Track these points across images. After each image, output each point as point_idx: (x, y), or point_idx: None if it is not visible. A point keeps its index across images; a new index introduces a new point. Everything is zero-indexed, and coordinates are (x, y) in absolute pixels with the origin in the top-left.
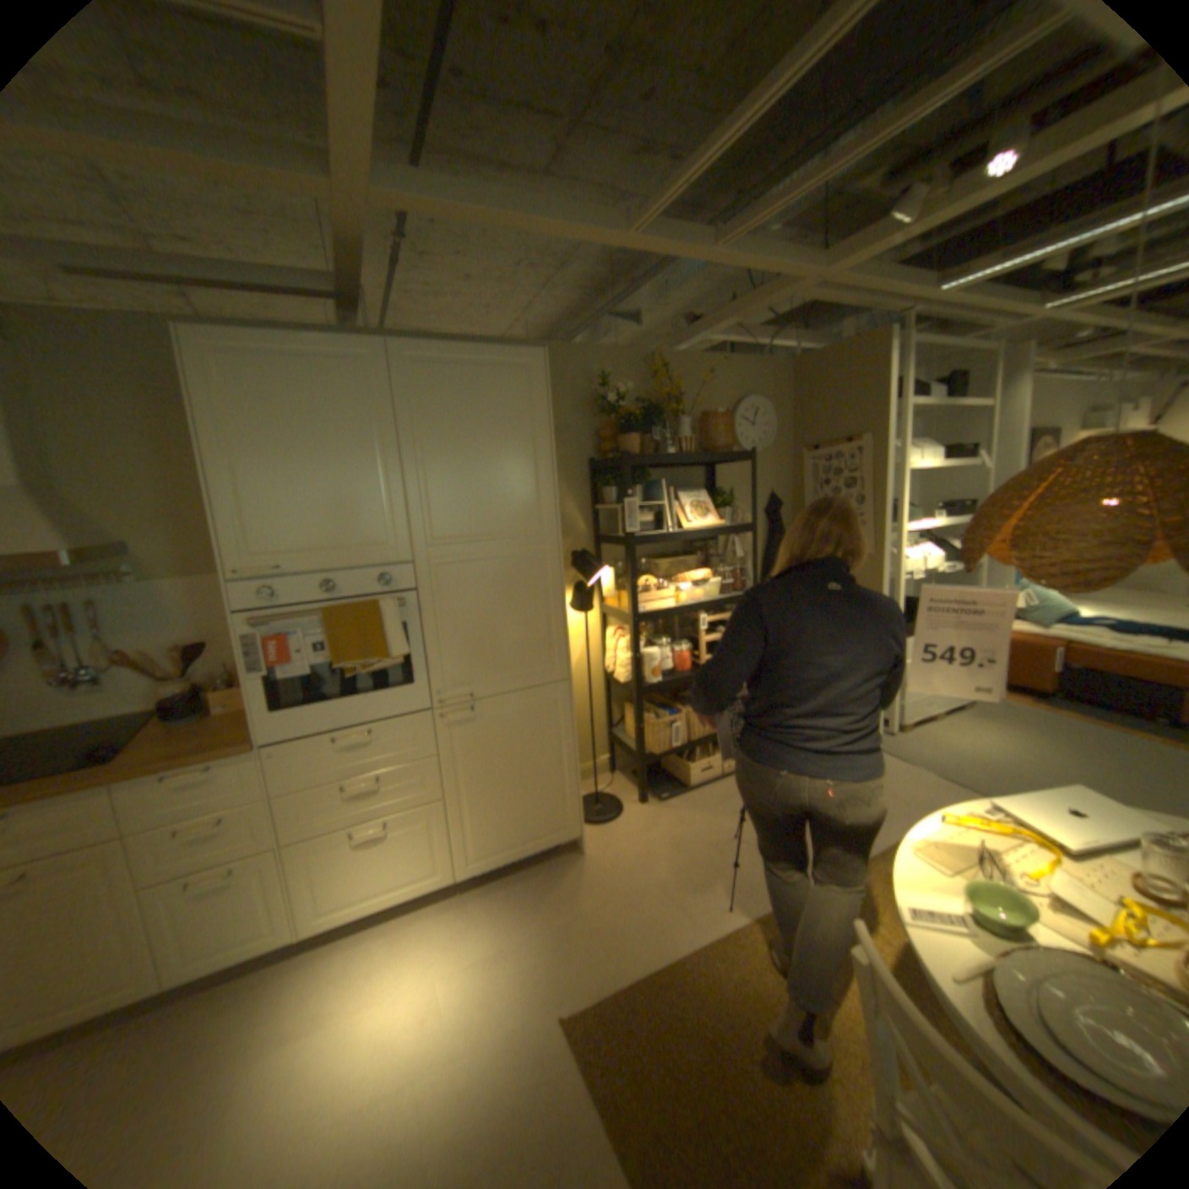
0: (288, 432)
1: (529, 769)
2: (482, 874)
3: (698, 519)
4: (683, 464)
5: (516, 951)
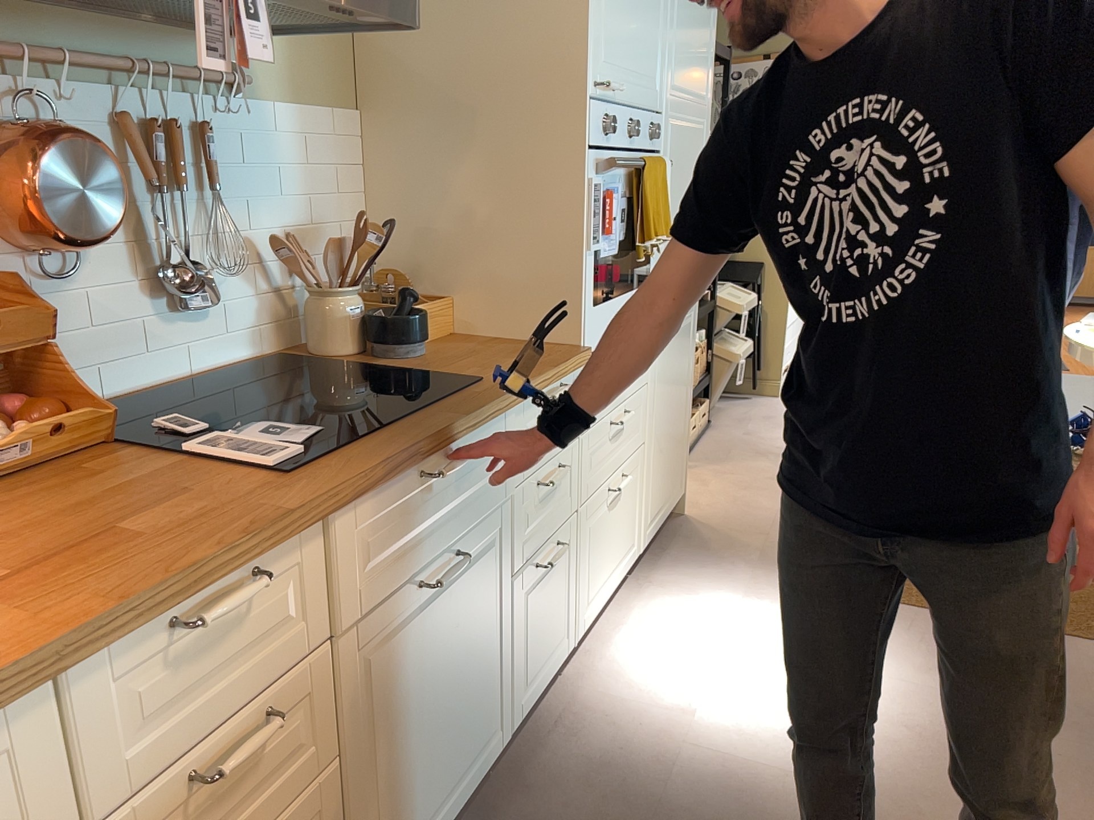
0: None
1: (677, 403)
2: (651, 539)
3: None
4: None
5: (753, 581)
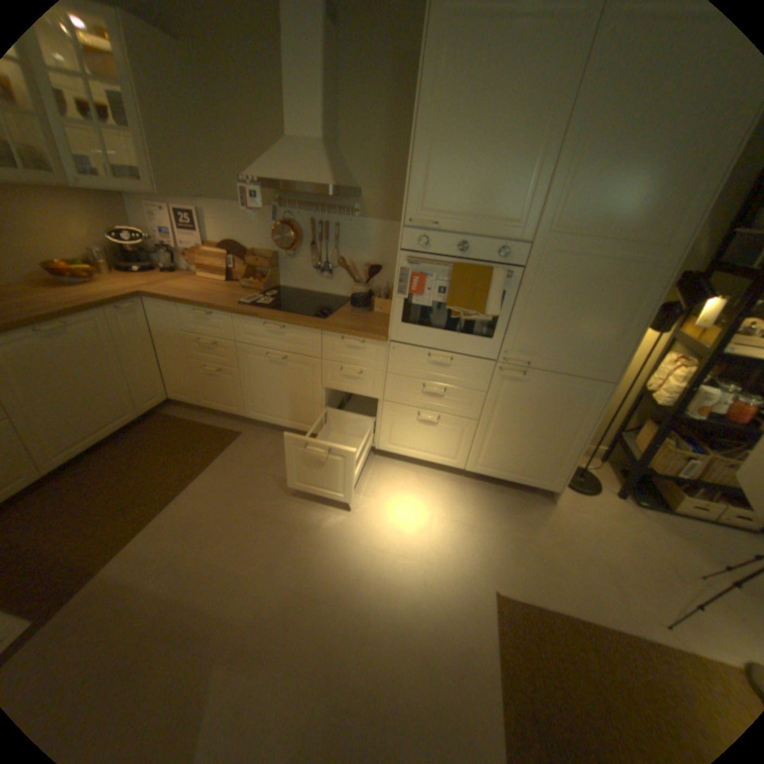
0: (480, 102)
1: (546, 432)
2: (483, 475)
3: None
4: None
5: (486, 532)
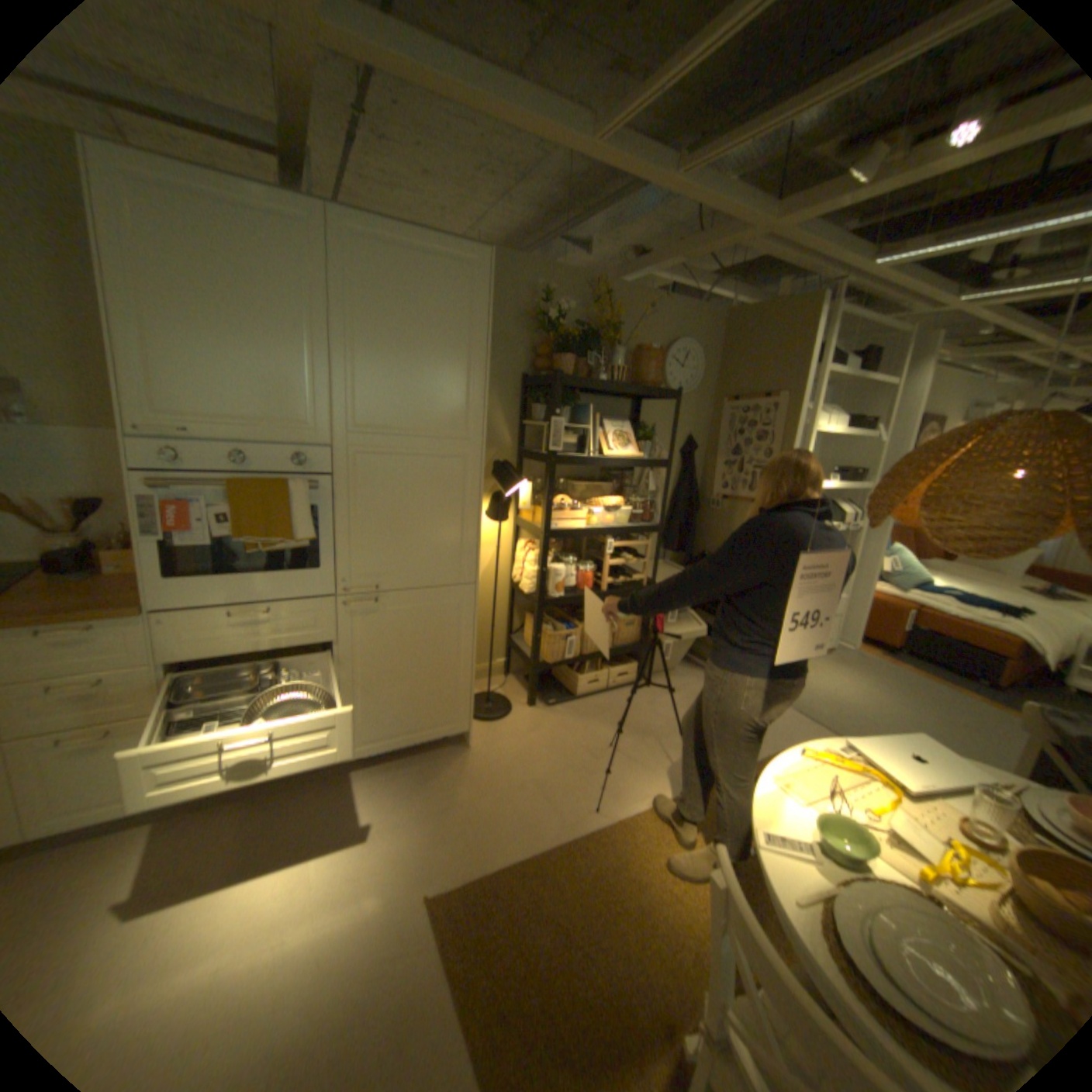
0: (206, 286)
1: (426, 663)
2: (369, 756)
3: (619, 448)
4: (612, 393)
5: (392, 831)
